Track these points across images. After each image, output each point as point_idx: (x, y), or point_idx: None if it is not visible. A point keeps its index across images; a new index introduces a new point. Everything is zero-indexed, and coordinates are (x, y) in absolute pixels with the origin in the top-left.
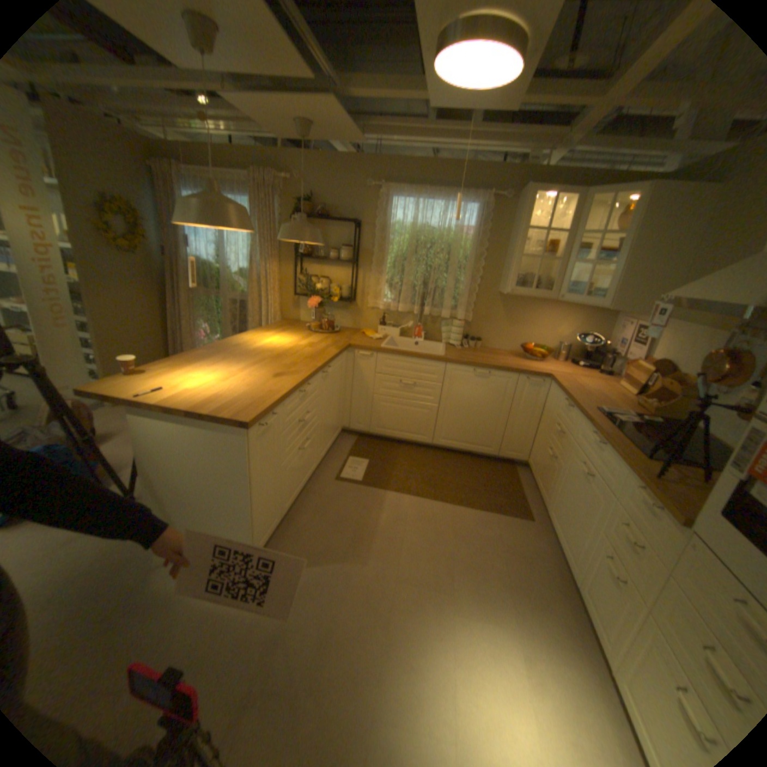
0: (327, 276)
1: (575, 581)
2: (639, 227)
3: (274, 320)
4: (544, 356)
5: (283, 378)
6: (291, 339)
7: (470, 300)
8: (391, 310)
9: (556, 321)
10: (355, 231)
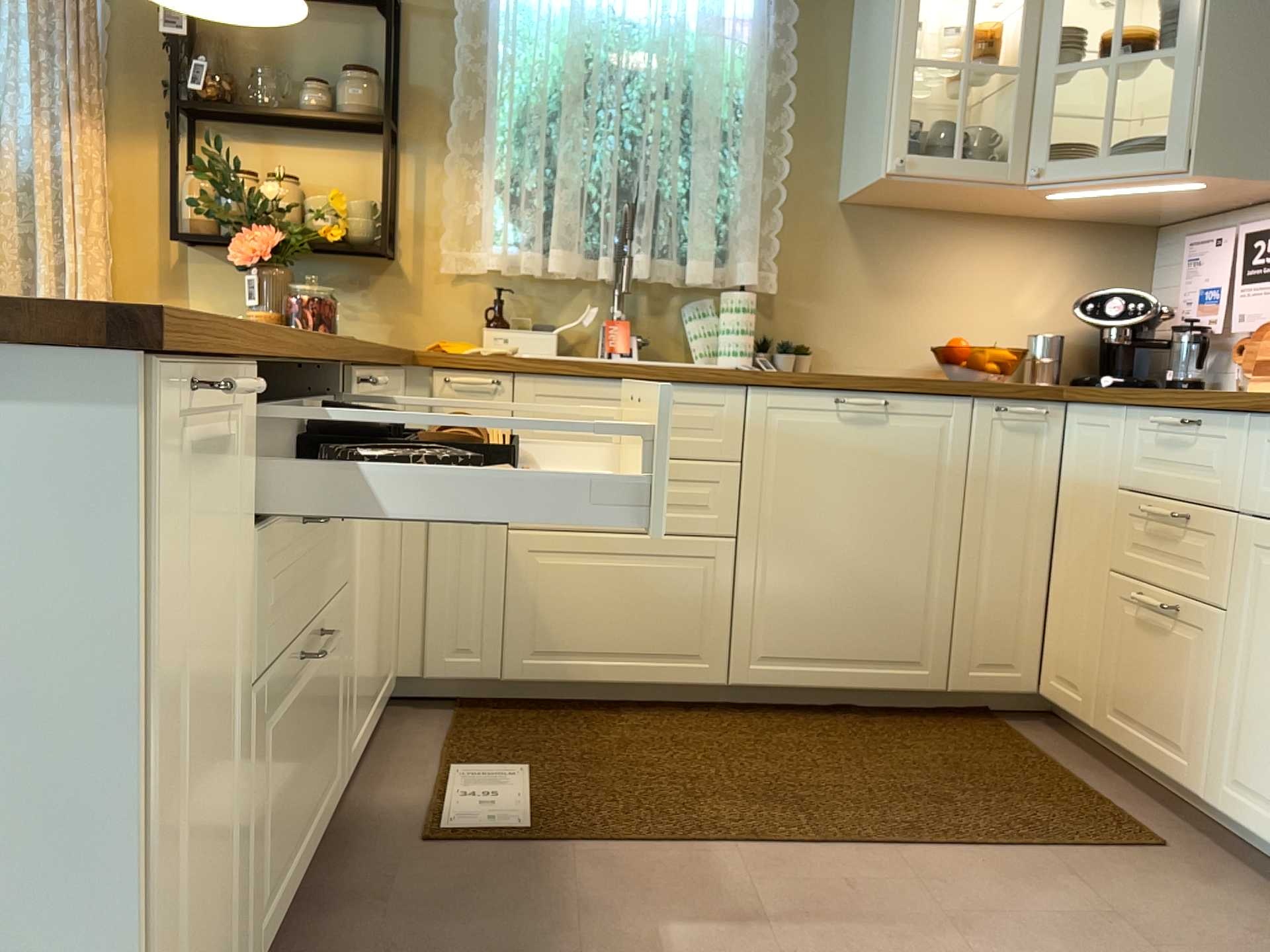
0: (295, 179)
1: None
2: None
3: None
4: (1006, 368)
5: None
6: None
7: (767, 228)
8: (526, 270)
9: (1008, 278)
10: (388, 33)
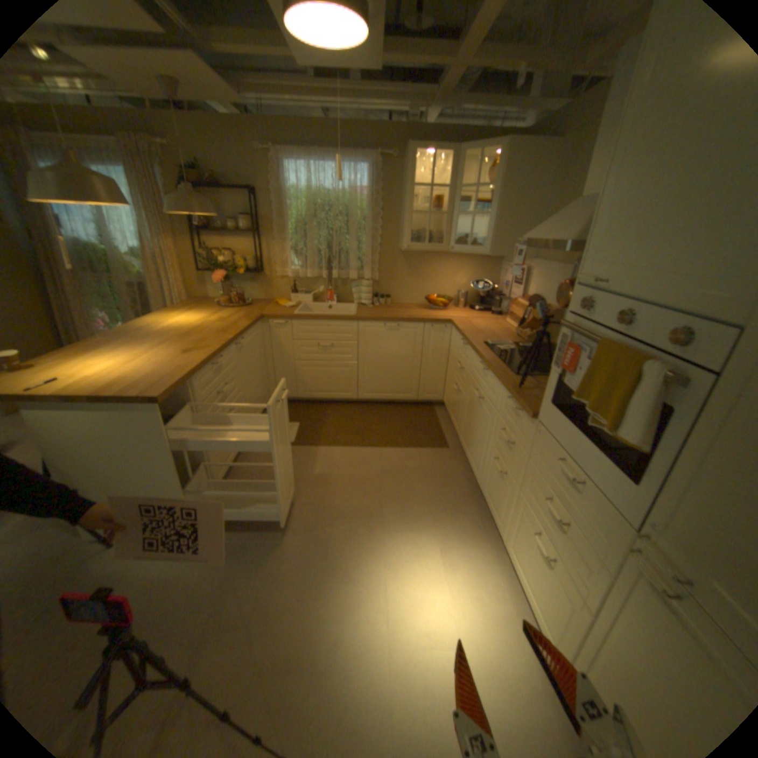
0: (229, 247)
1: (478, 485)
2: (503, 180)
3: (179, 299)
4: (444, 305)
5: (191, 353)
6: (199, 316)
7: (374, 259)
8: (300, 276)
9: (452, 272)
10: (250, 198)
